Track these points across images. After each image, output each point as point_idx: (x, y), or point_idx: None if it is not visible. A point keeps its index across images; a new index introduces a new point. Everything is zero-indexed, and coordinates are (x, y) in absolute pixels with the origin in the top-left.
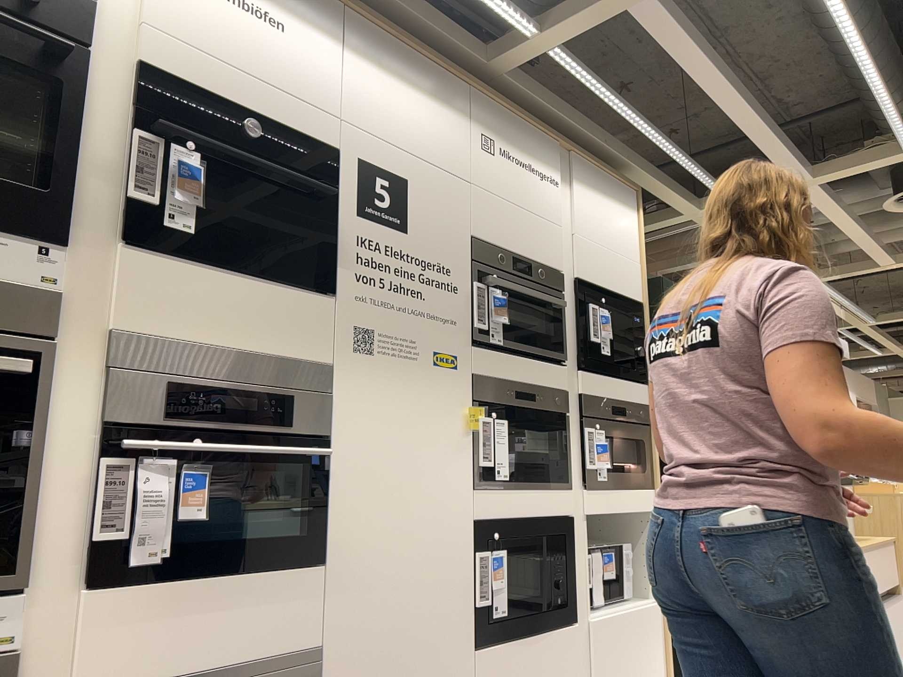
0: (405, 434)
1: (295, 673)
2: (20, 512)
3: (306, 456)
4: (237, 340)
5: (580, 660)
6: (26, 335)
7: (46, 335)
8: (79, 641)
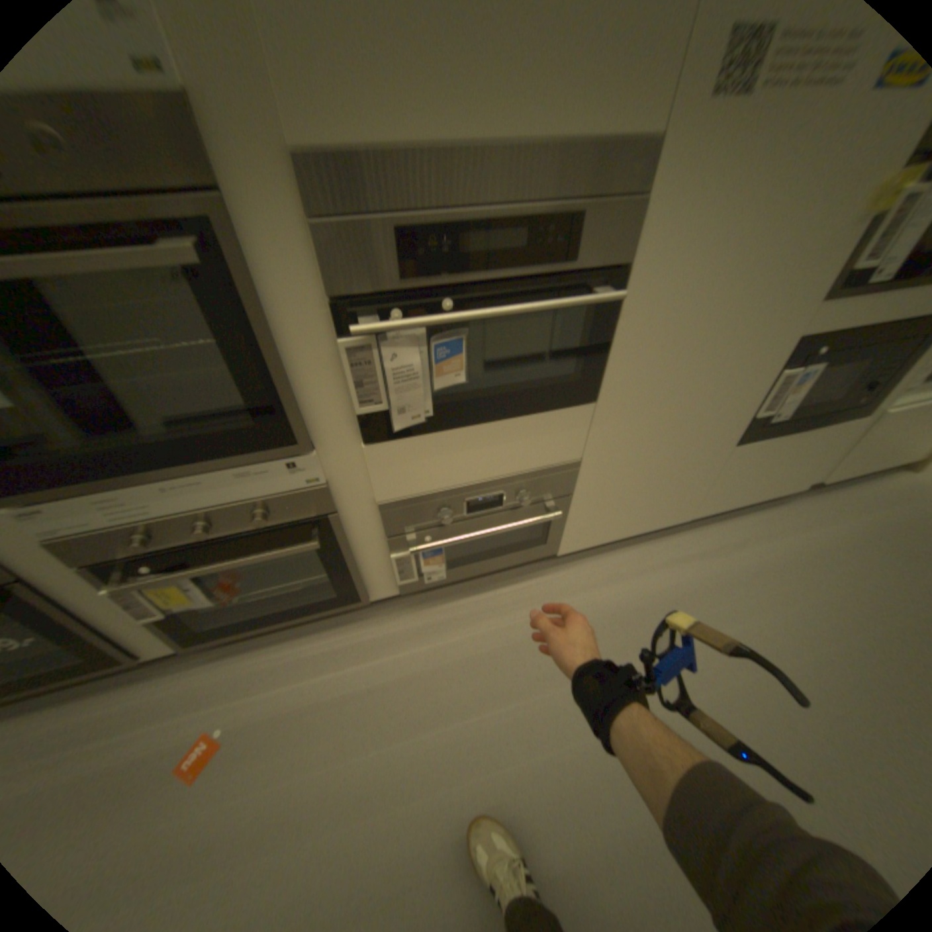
0: (754, 237)
1: (554, 476)
2: (281, 398)
3: (590, 303)
4: (496, 121)
5: (849, 442)
6: (182, 186)
7: (204, 181)
8: (370, 474)
